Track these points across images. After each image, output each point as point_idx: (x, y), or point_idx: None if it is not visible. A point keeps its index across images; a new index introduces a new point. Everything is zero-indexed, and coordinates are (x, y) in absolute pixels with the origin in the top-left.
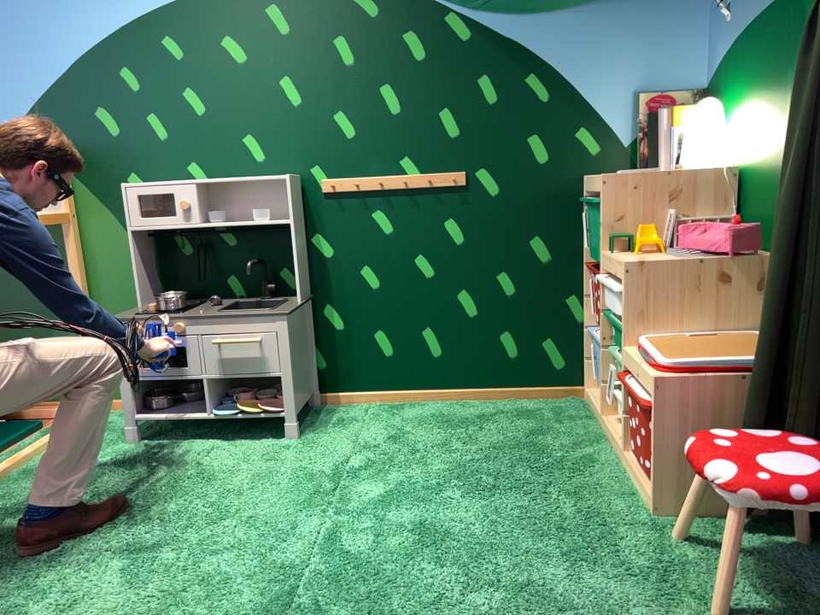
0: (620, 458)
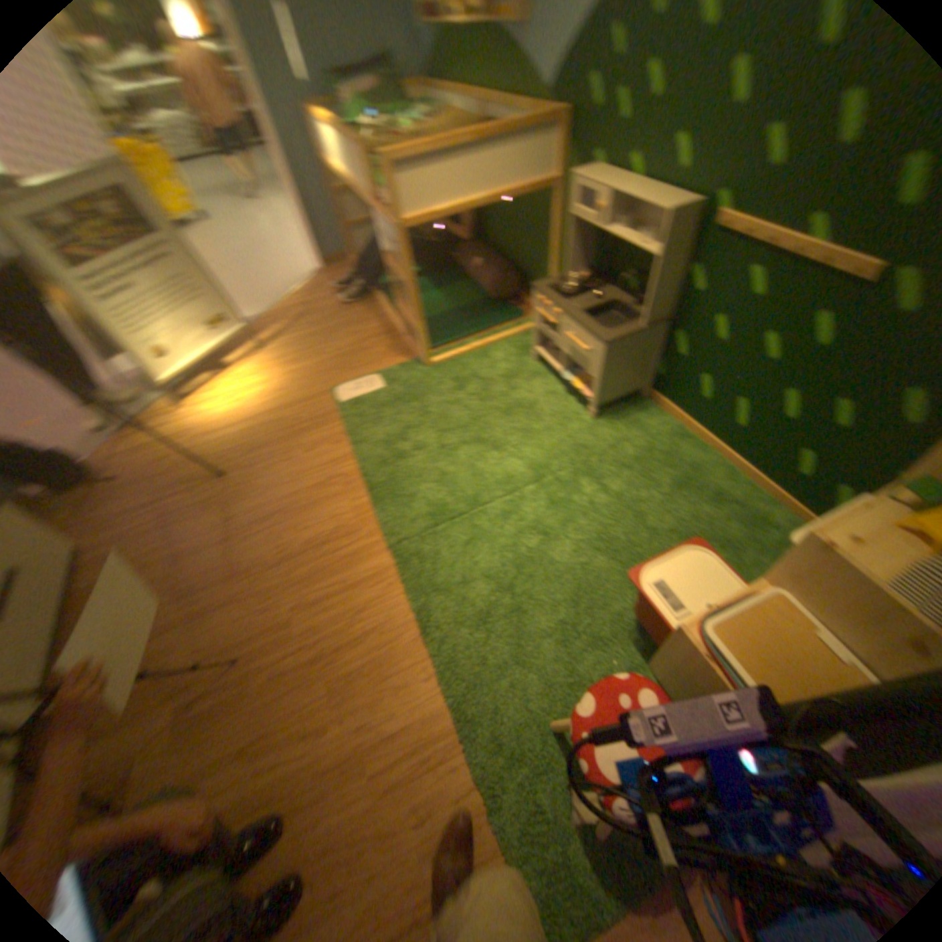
0: None
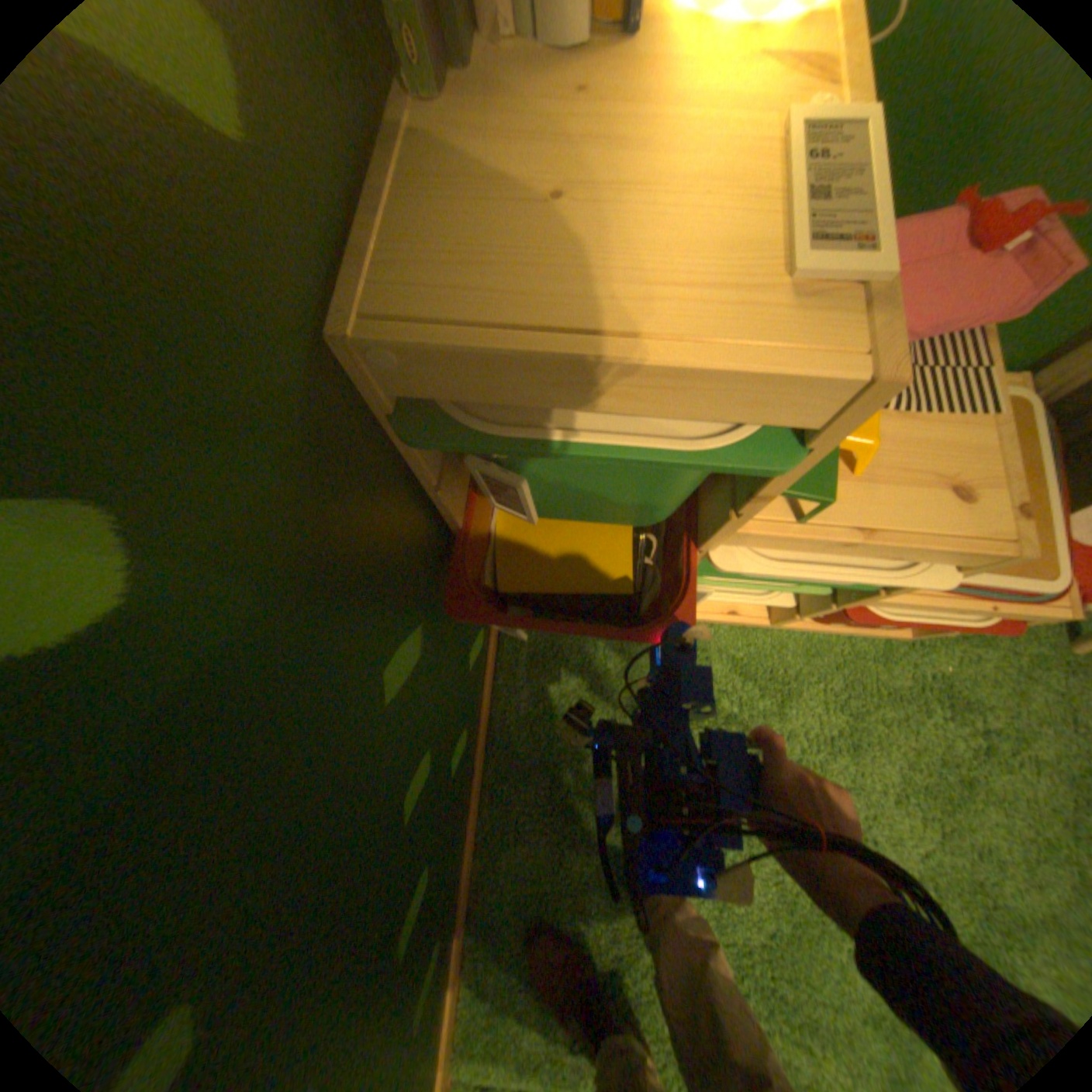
0: (754, 625)
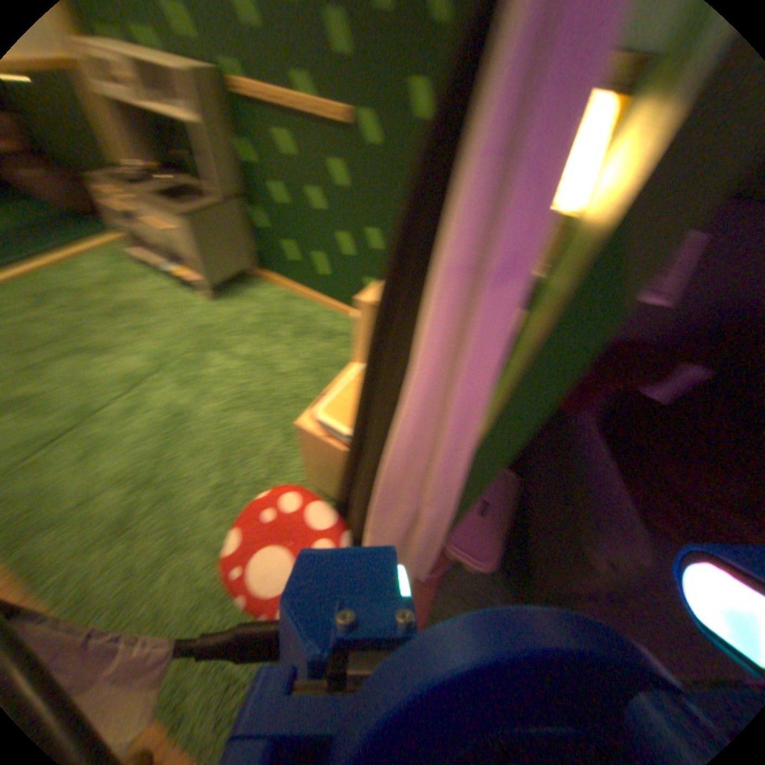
0: None
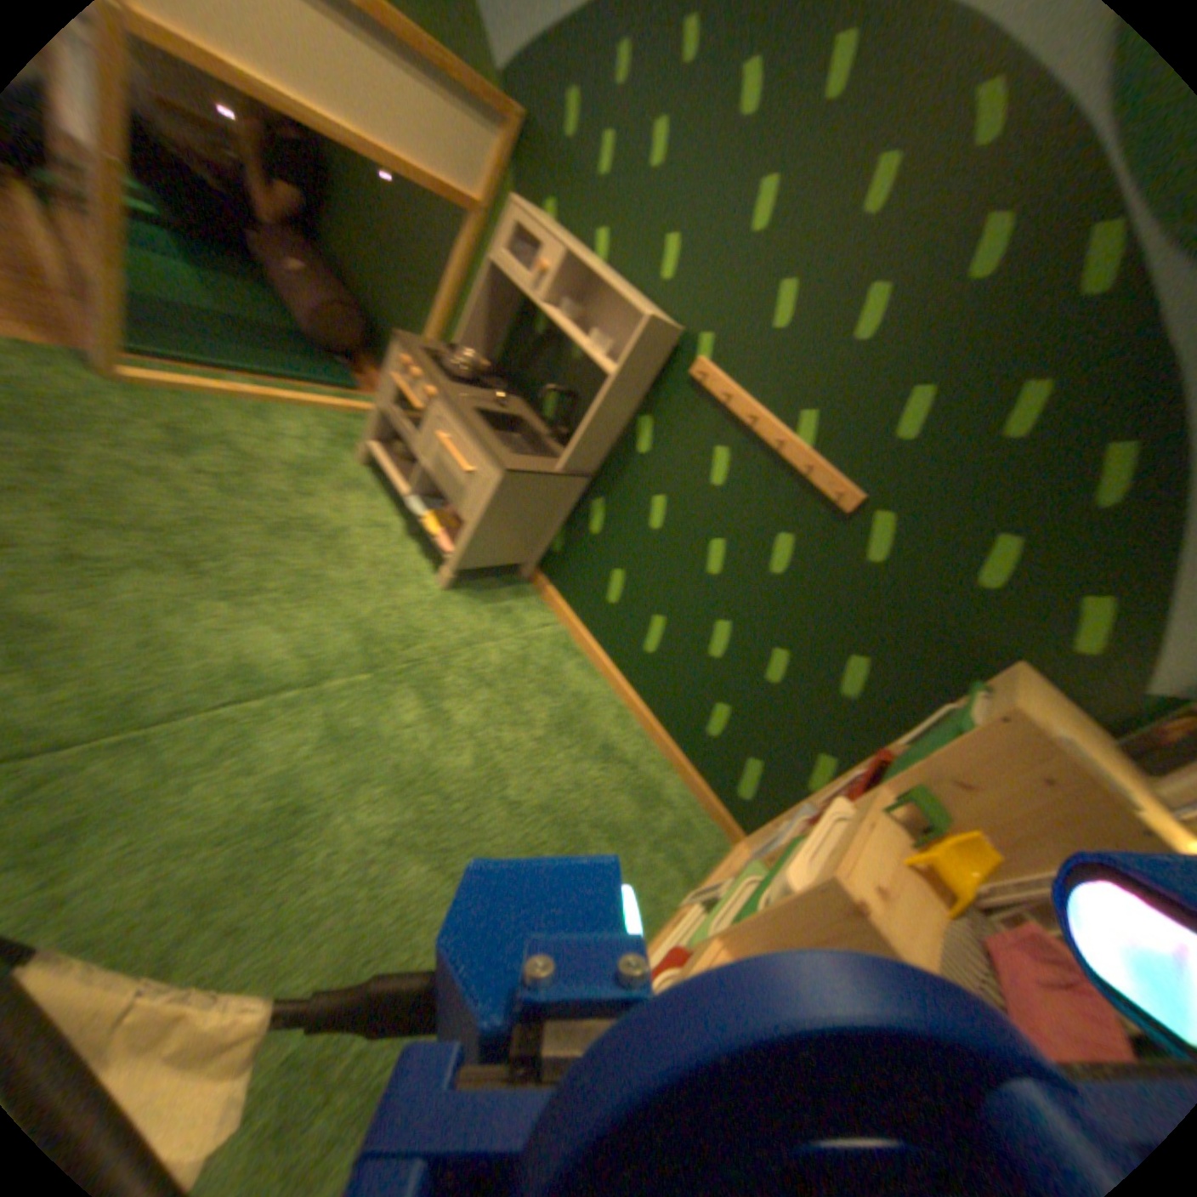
0: None
